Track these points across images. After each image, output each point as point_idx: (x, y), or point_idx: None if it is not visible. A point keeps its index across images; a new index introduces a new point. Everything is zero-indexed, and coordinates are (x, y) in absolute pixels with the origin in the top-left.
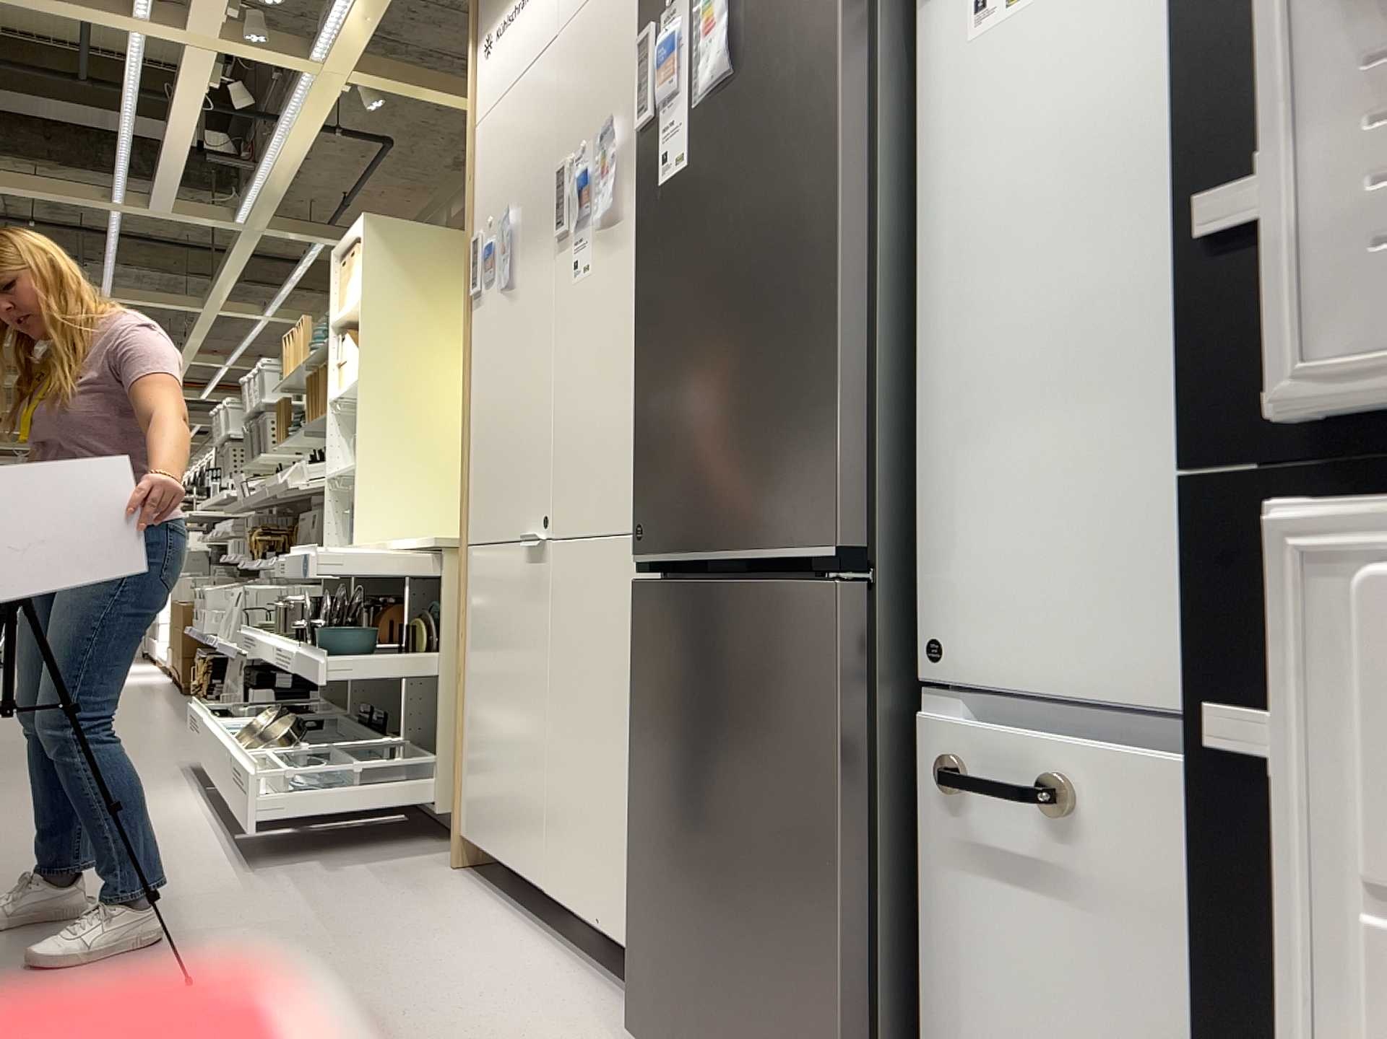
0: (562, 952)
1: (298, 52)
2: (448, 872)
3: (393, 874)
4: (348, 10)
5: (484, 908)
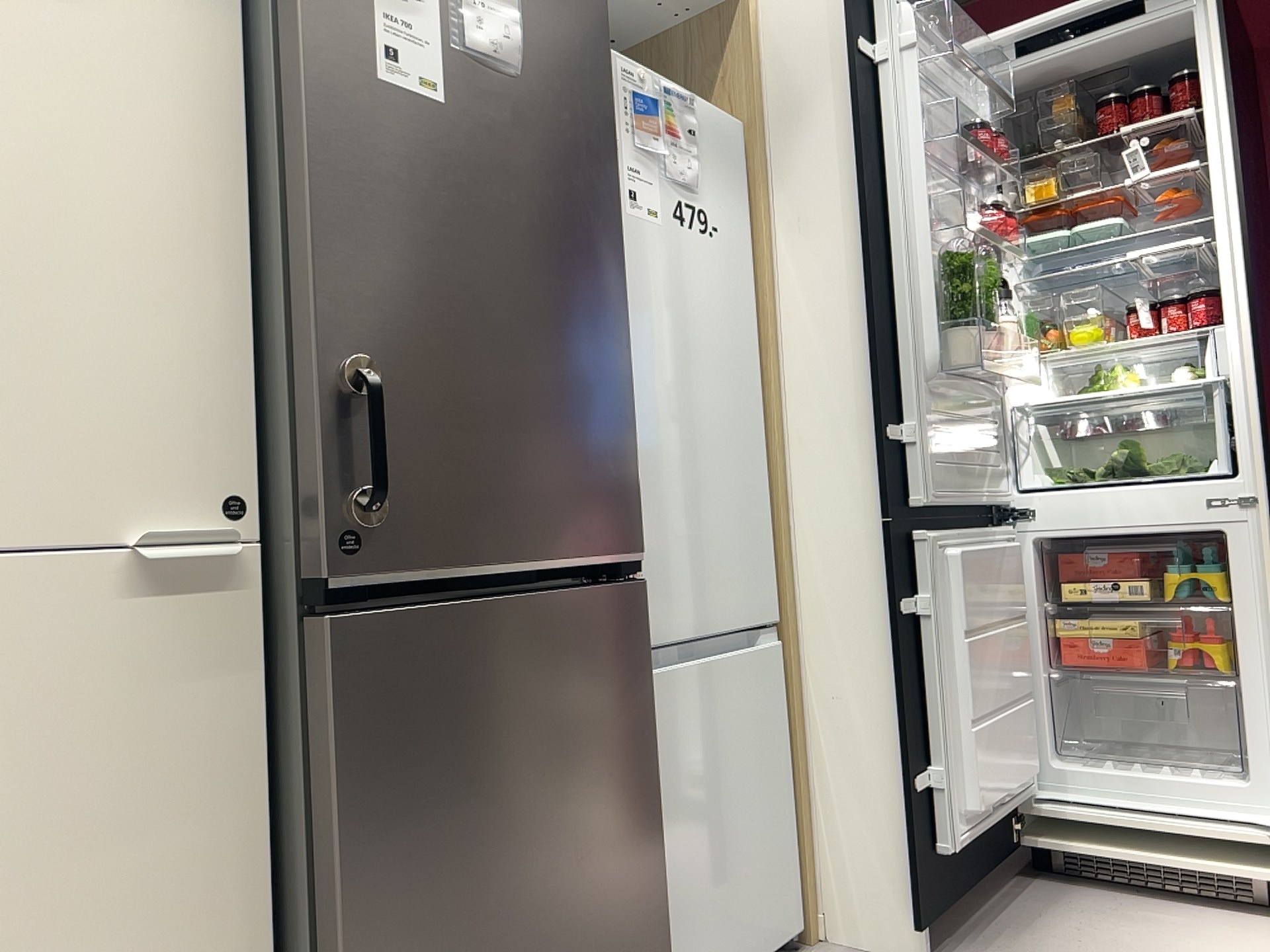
0: None
1: None
2: None
3: None
4: None
5: None
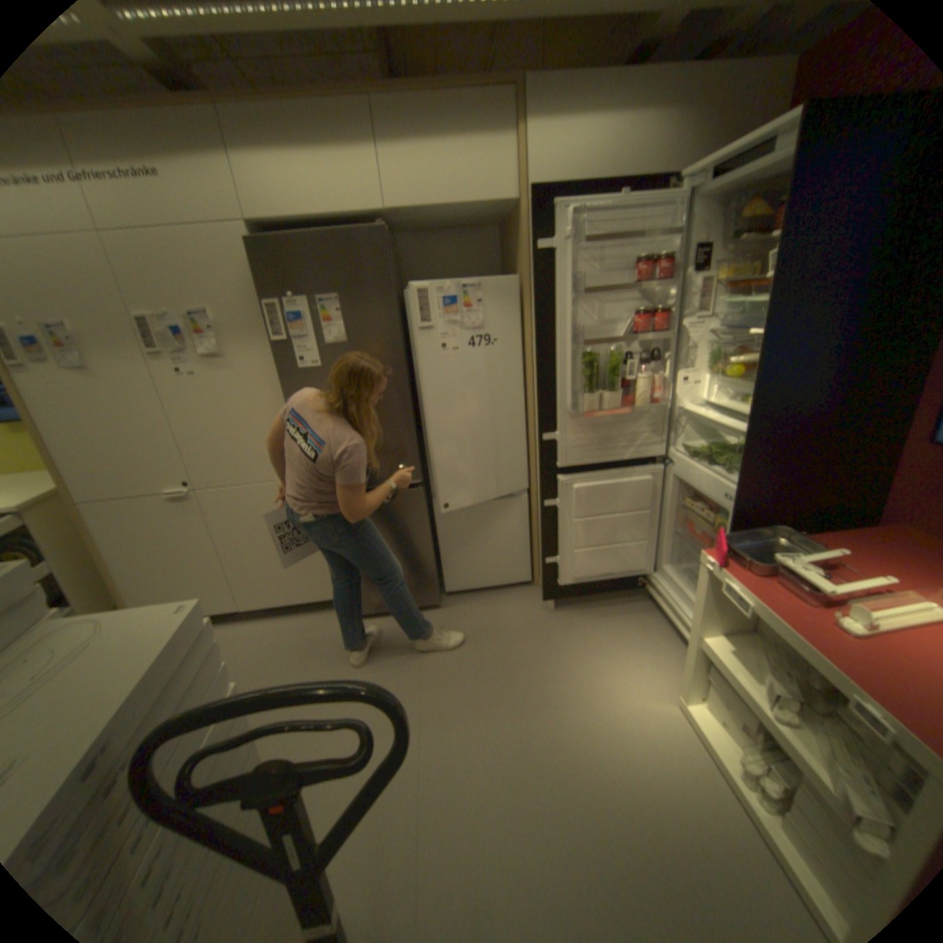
0: (261, 621)
1: None
2: None
3: None
4: None
5: None
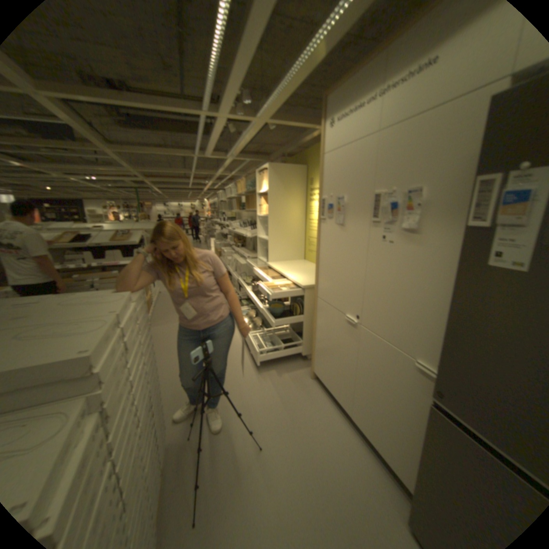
0: (359, 440)
1: (251, 114)
2: (310, 381)
3: (296, 381)
4: (271, 100)
5: (327, 406)
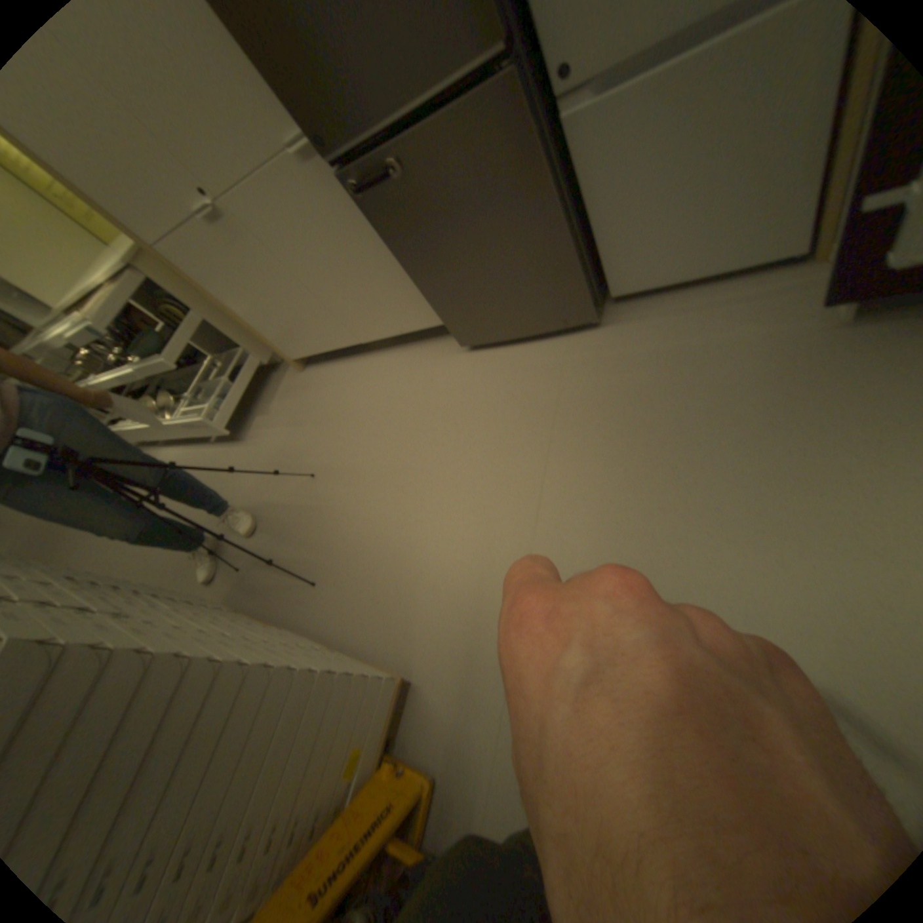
0: (388, 350)
1: None
2: (303, 373)
3: (289, 392)
4: None
5: (339, 368)
